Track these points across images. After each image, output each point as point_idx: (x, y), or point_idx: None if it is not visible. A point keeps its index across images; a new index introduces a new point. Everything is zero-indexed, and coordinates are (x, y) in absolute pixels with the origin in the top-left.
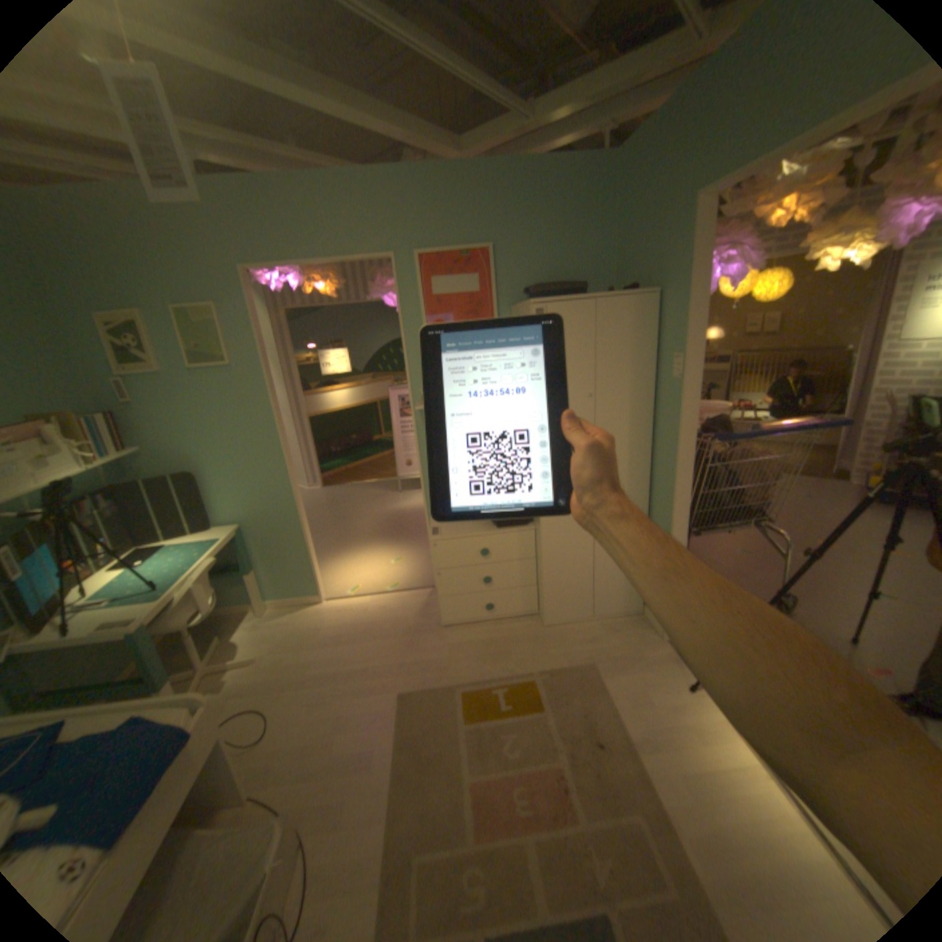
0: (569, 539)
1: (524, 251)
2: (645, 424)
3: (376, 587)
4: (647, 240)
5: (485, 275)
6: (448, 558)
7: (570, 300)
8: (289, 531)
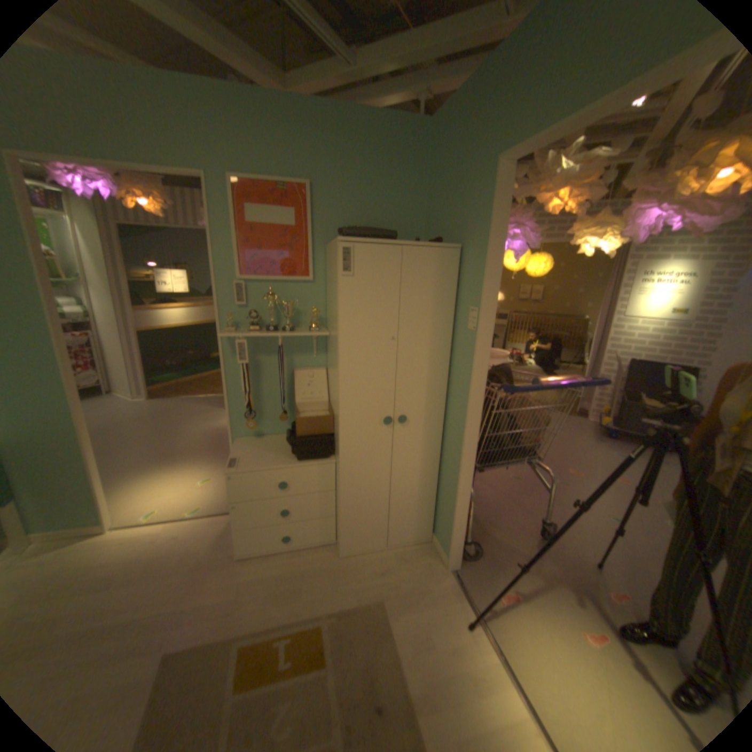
0: (367, 474)
1: (341, 194)
2: (442, 369)
3: (175, 513)
4: (452, 200)
5: (302, 211)
6: (244, 492)
7: (378, 243)
8: (67, 457)
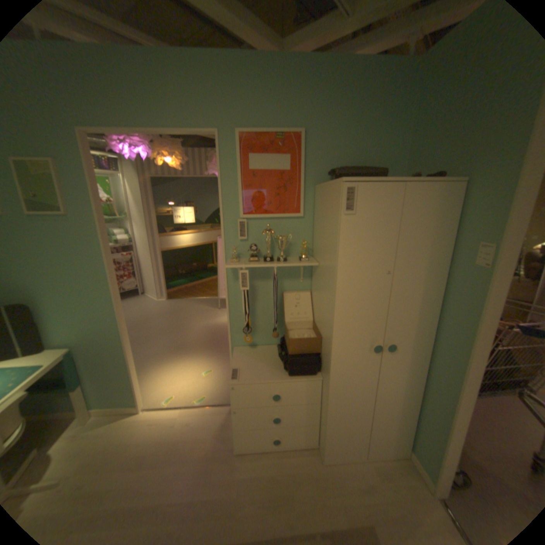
0: (355, 396)
1: (332, 138)
2: (437, 301)
3: (186, 400)
4: (453, 132)
5: (296, 155)
6: (244, 401)
7: (382, 181)
8: (113, 356)
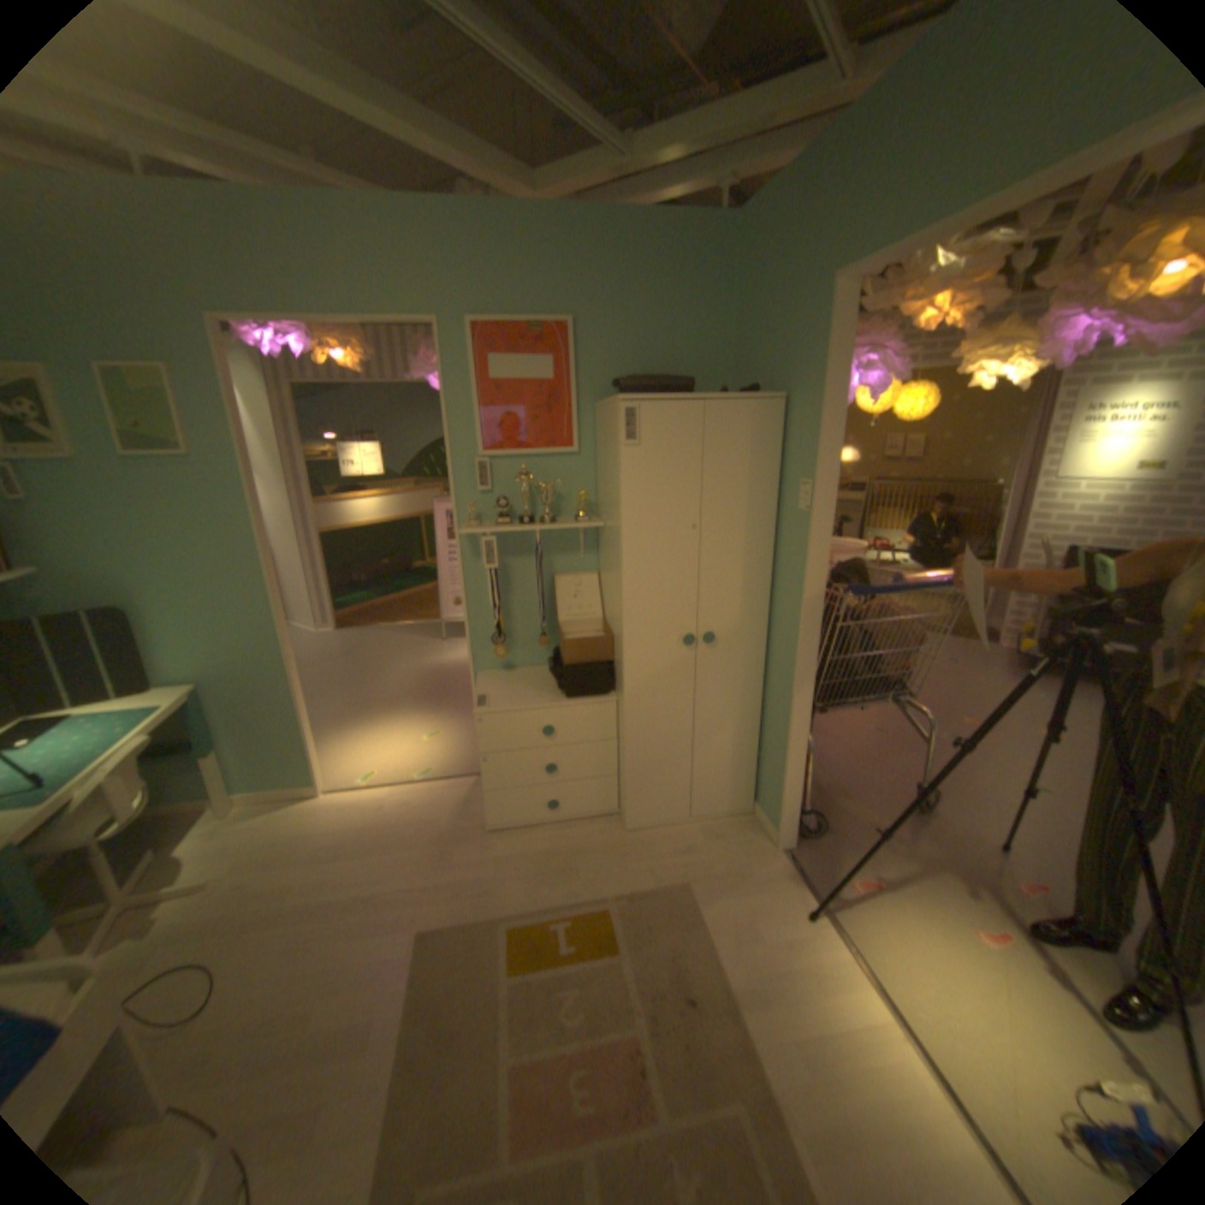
0: (661, 716)
1: (614, 331)
2: (763, 567)
3: (399, 775)
4: (772, 330)
5: (561, 358)
6: (498, 740)
7: (671, 400)
8: (272, 697)
